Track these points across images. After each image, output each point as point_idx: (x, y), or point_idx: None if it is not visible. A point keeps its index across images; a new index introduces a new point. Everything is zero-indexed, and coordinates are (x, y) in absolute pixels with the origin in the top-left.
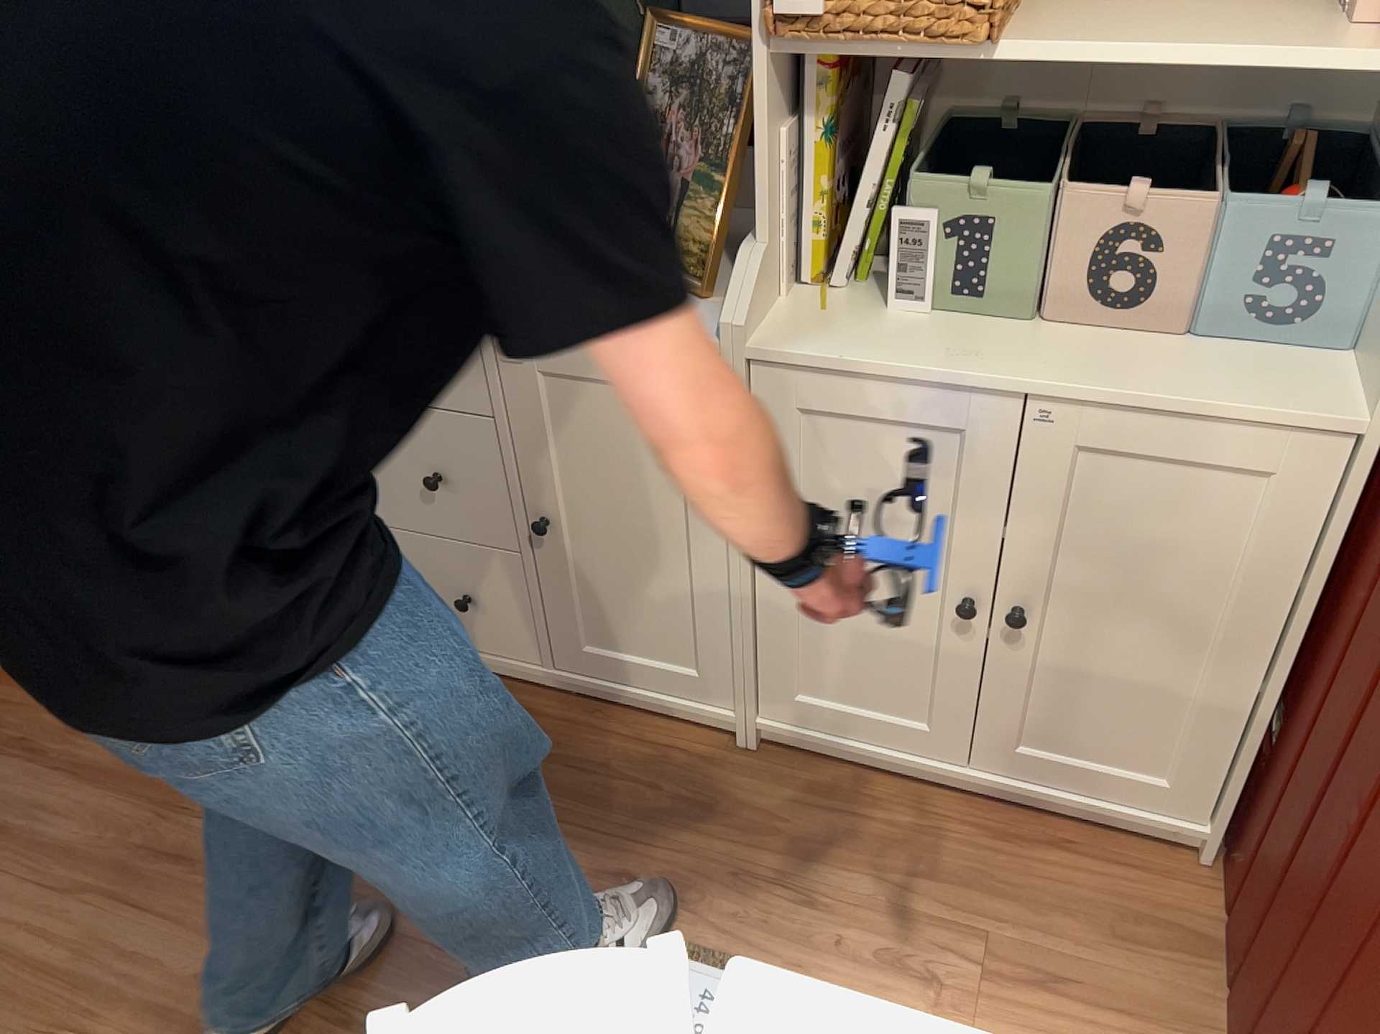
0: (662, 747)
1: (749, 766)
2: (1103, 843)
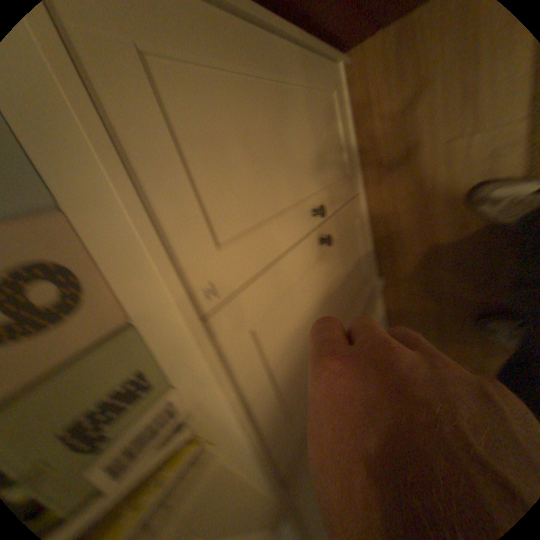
0: (397, 307)
1: (390, 273)
2: (358, 106)
